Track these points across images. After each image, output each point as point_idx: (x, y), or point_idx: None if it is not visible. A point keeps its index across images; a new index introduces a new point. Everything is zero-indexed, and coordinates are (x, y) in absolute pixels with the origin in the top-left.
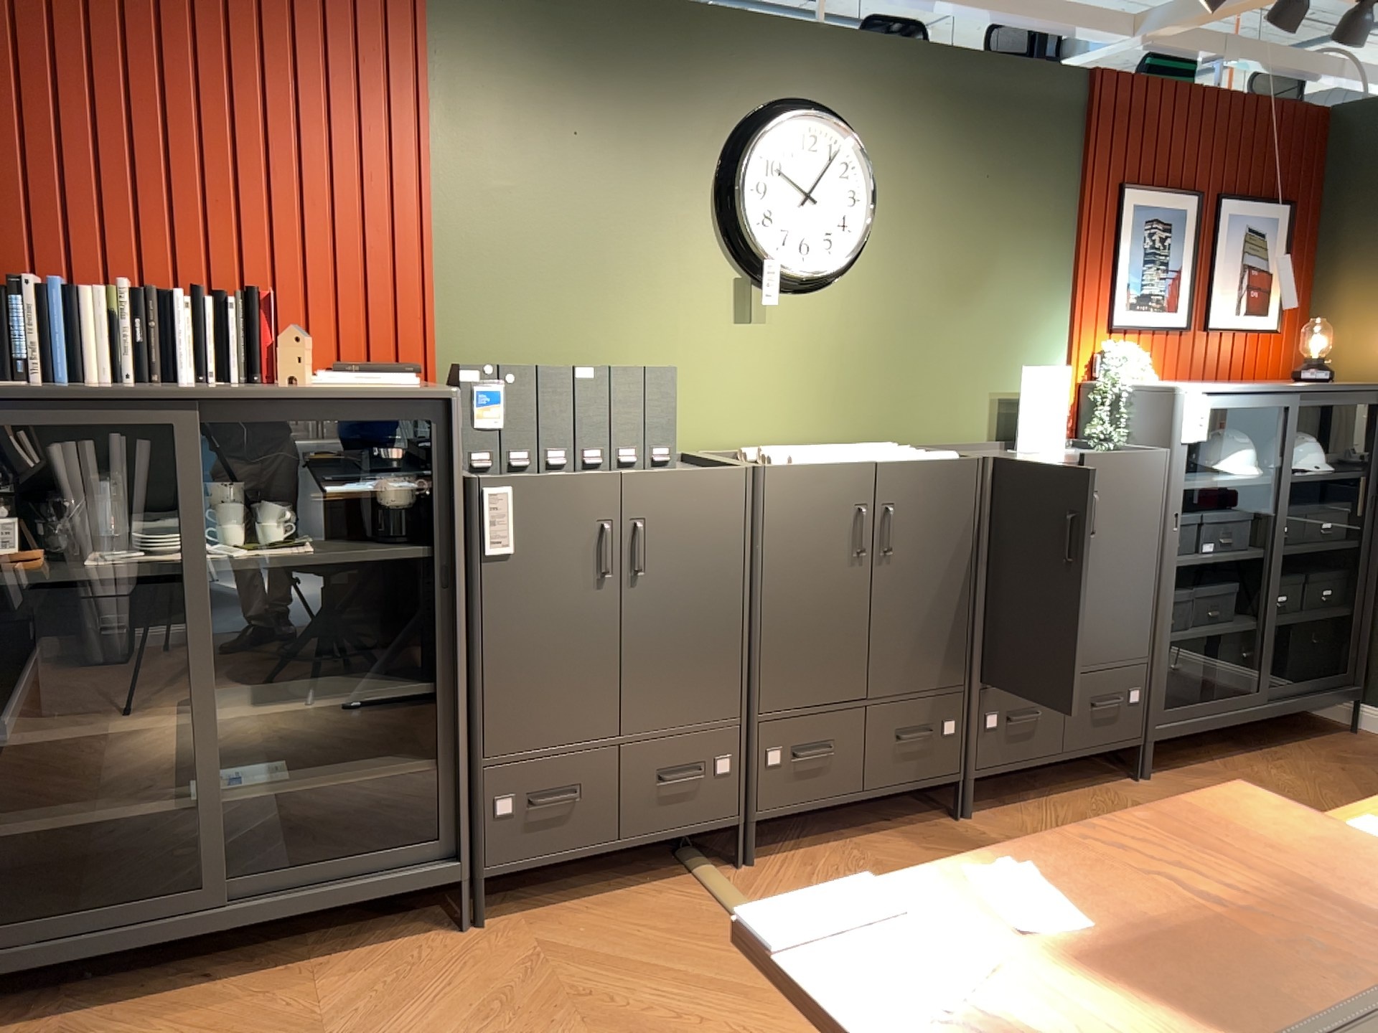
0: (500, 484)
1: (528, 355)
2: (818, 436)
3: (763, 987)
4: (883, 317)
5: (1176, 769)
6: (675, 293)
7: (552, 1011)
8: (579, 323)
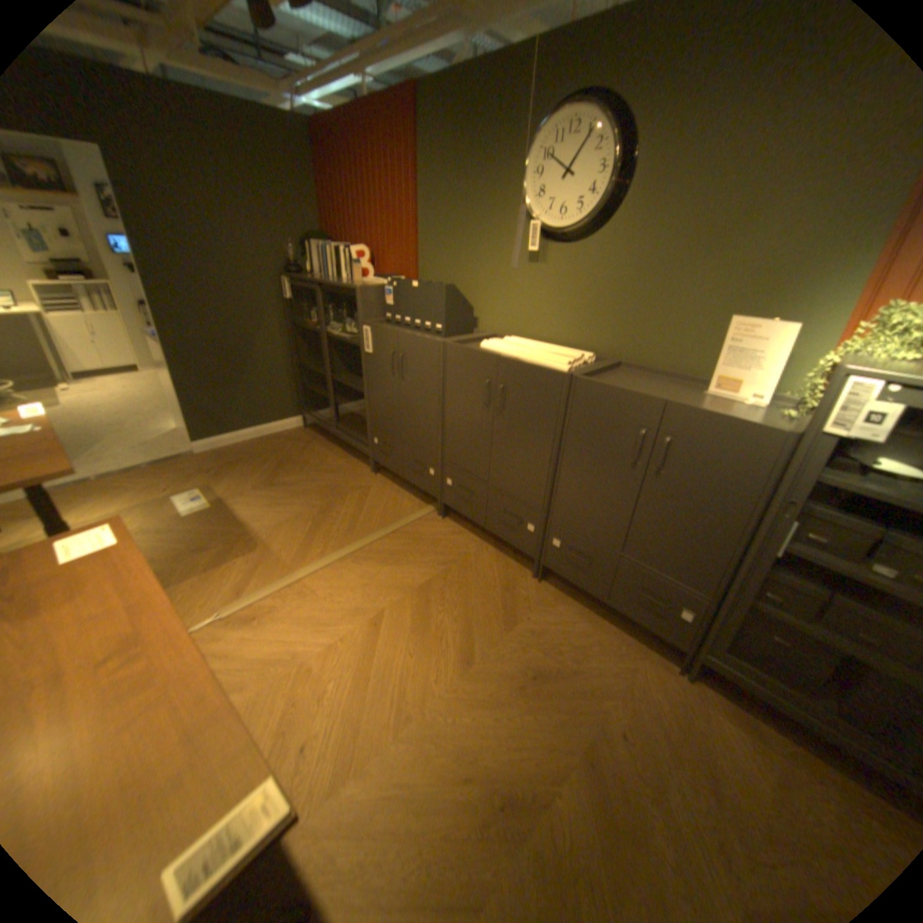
0: (368, 325)
1: (444, 275)
2: (568, 341)
3: (356, 534)
4: (627, 261)
5: (737, 707)
6: (500, 244)
7: (334, 496)
8: (461, 261)
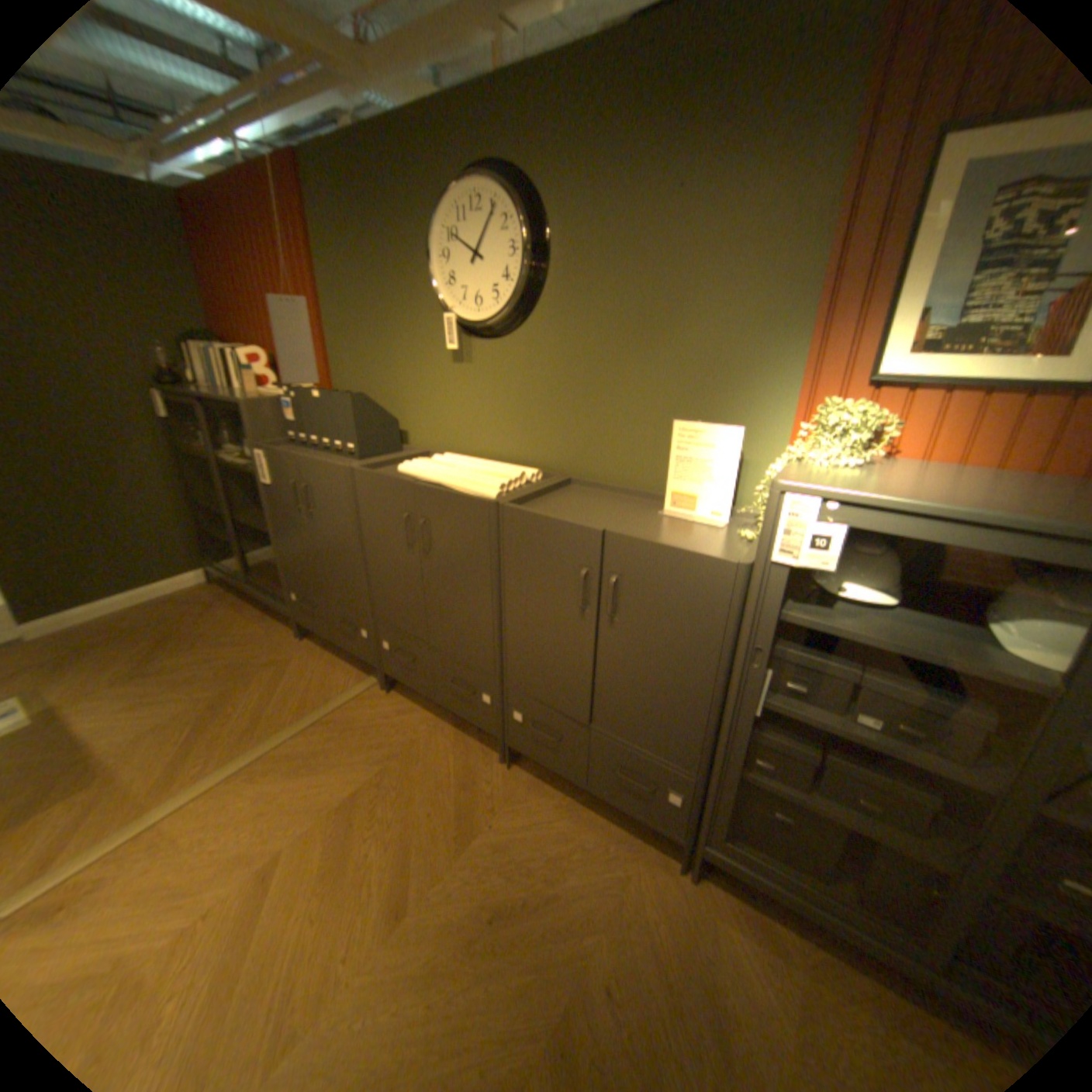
0: (260, 449)
1: (361, 381)
2: (511, 456)
3: (257, 736)
4: (559, 359)
5: (751, 909)
6: (418, 342)
7: (233, 681)
8: (378, 363)
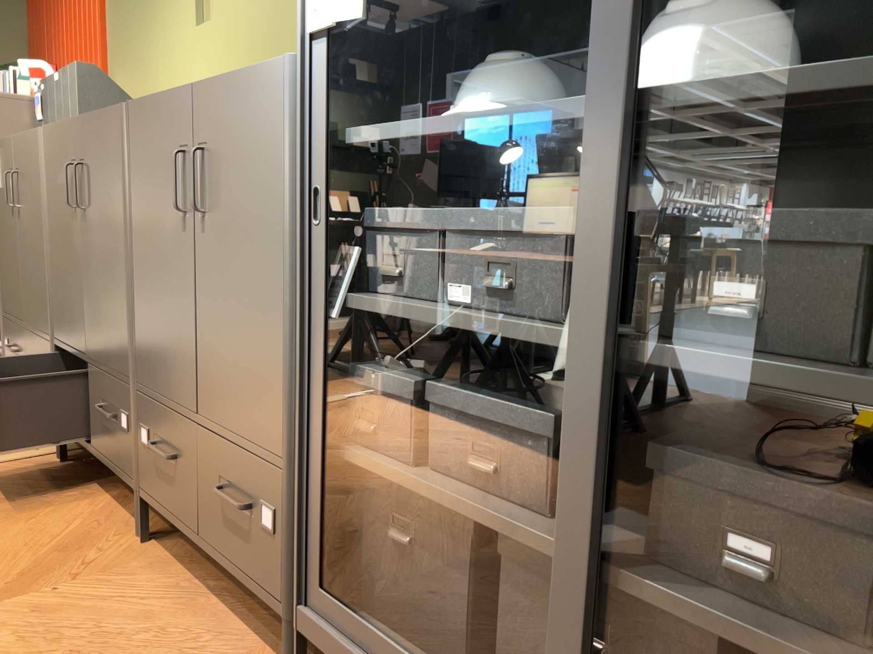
0: None
1: (130, 83)
2: None
3: None
4: None
5: None
6: (172, 15)
7: None
8: (143, 55)
